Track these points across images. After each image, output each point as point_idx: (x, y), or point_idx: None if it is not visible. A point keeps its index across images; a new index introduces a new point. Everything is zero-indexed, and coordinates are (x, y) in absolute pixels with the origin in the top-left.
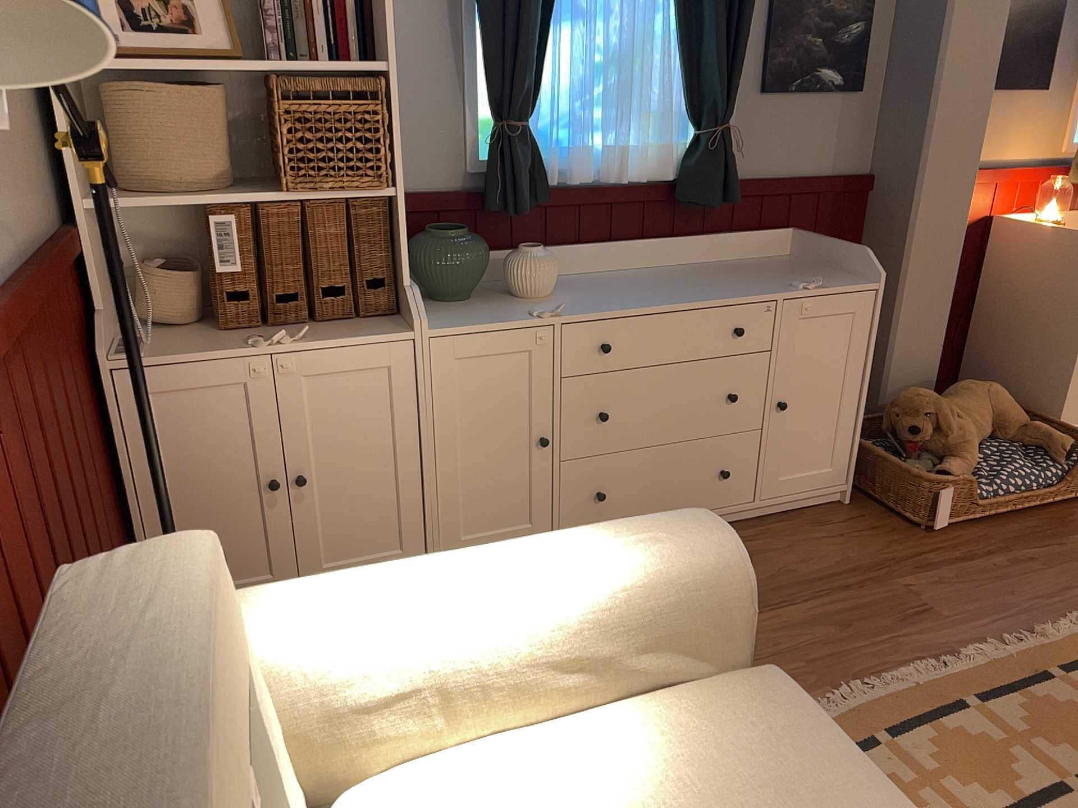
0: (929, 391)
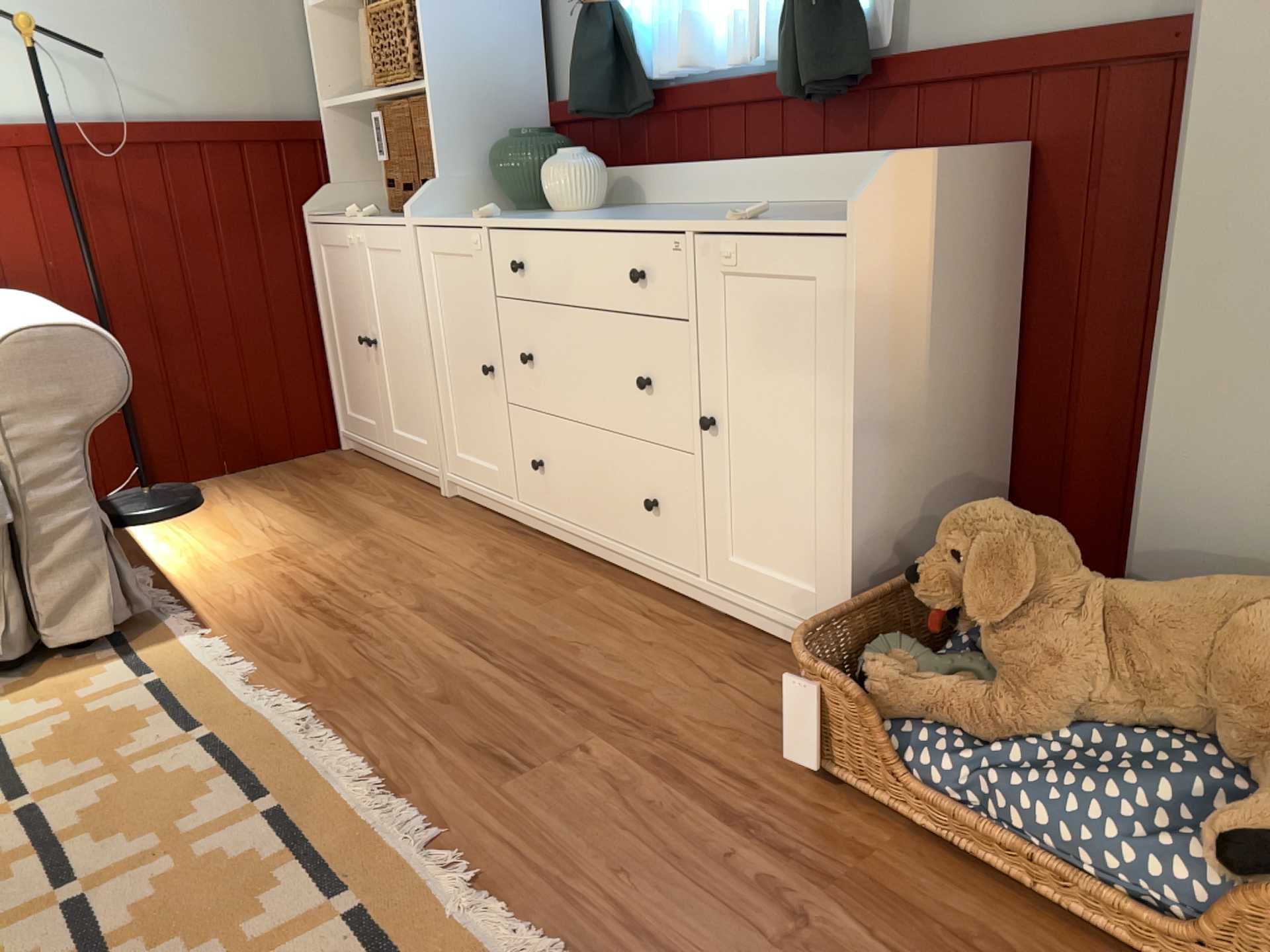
0: (1028, 521)
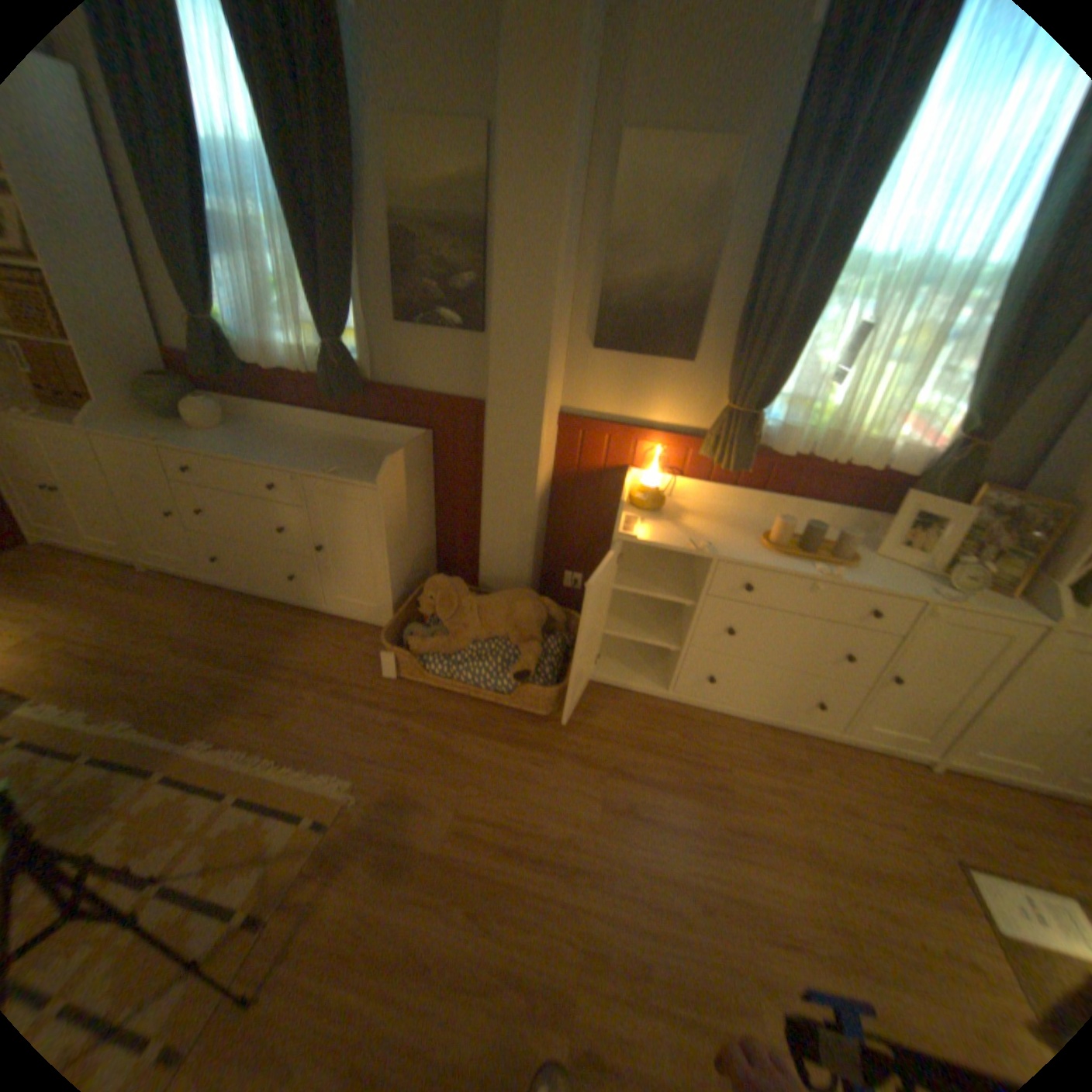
0: (452, 583)
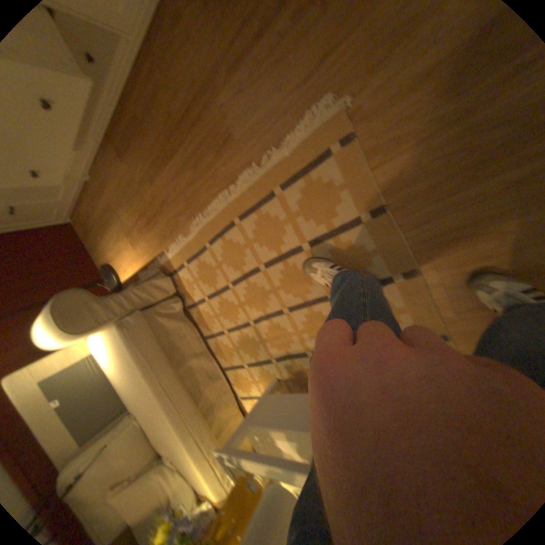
0: None
